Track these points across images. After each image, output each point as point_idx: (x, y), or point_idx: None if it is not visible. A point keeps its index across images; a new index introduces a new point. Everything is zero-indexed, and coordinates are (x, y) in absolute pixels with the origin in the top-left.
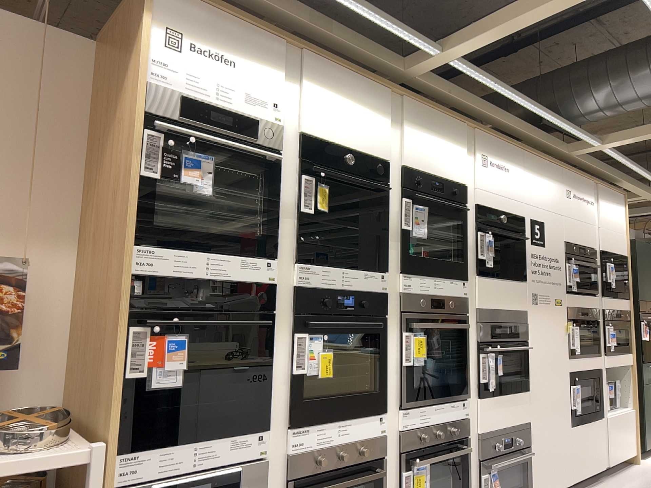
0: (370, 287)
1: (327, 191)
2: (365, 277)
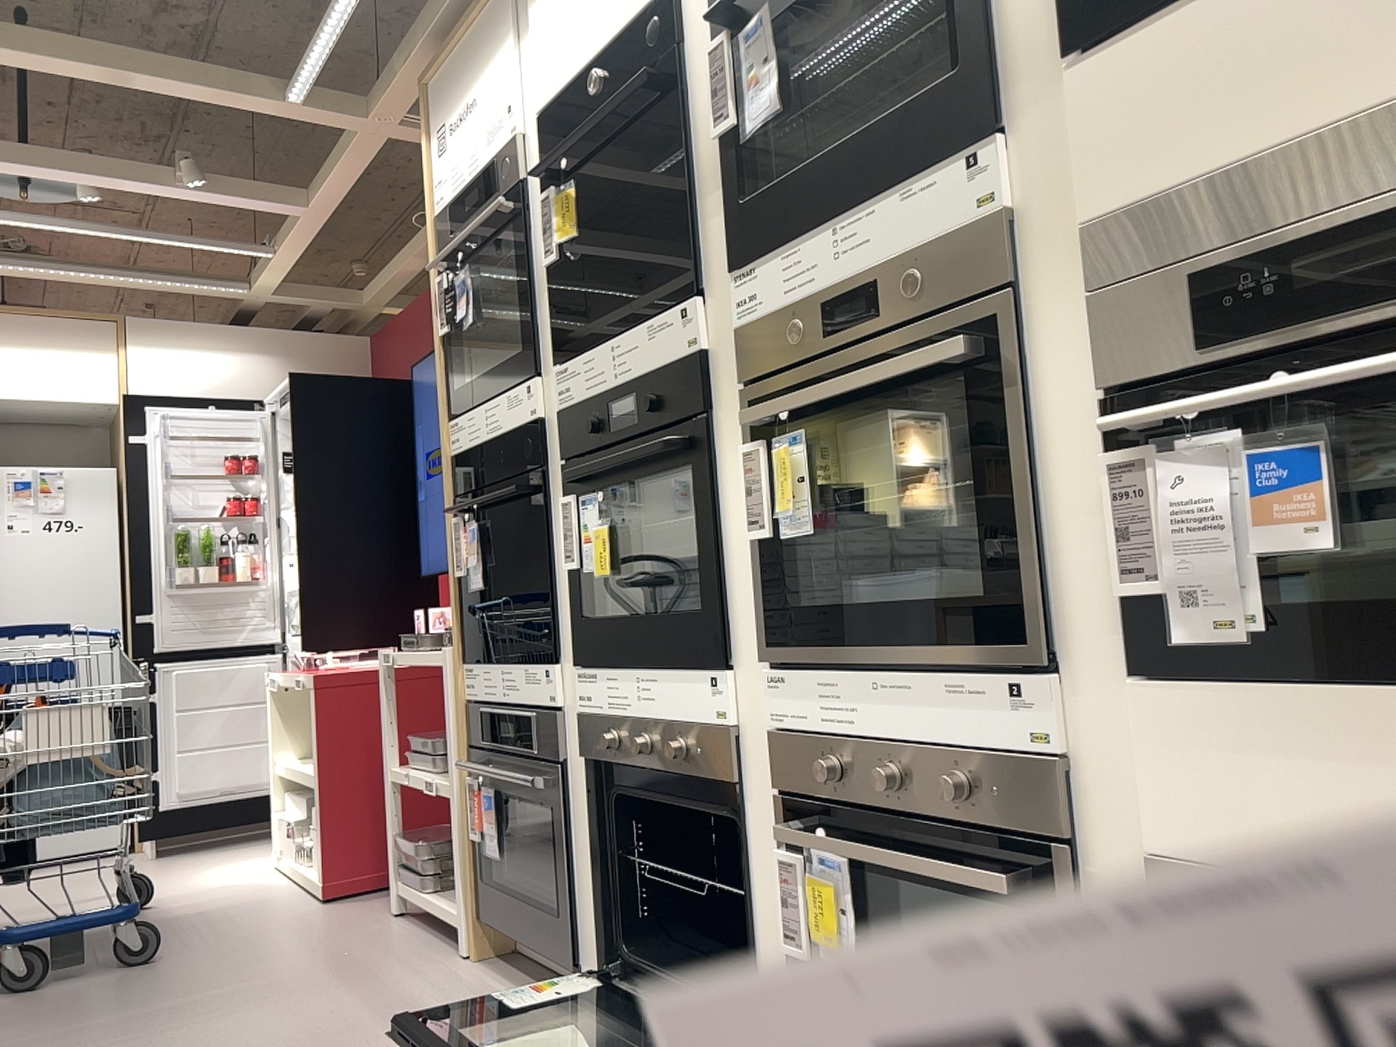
0: (662, 356)
1: (567, 192)
2: (650, 335)
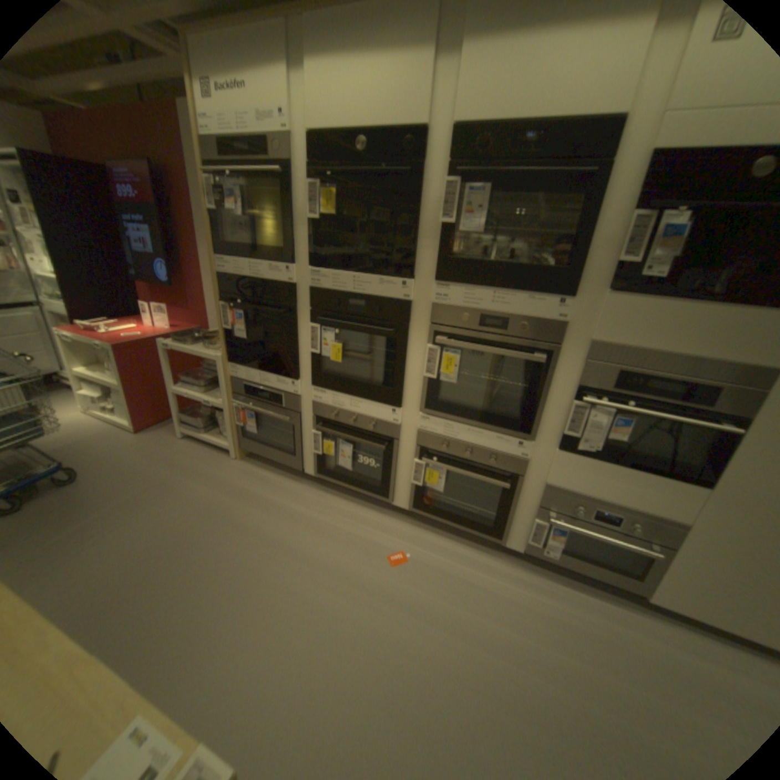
0: (387, 296)
1: (332, 192)
2: (381, 285)
